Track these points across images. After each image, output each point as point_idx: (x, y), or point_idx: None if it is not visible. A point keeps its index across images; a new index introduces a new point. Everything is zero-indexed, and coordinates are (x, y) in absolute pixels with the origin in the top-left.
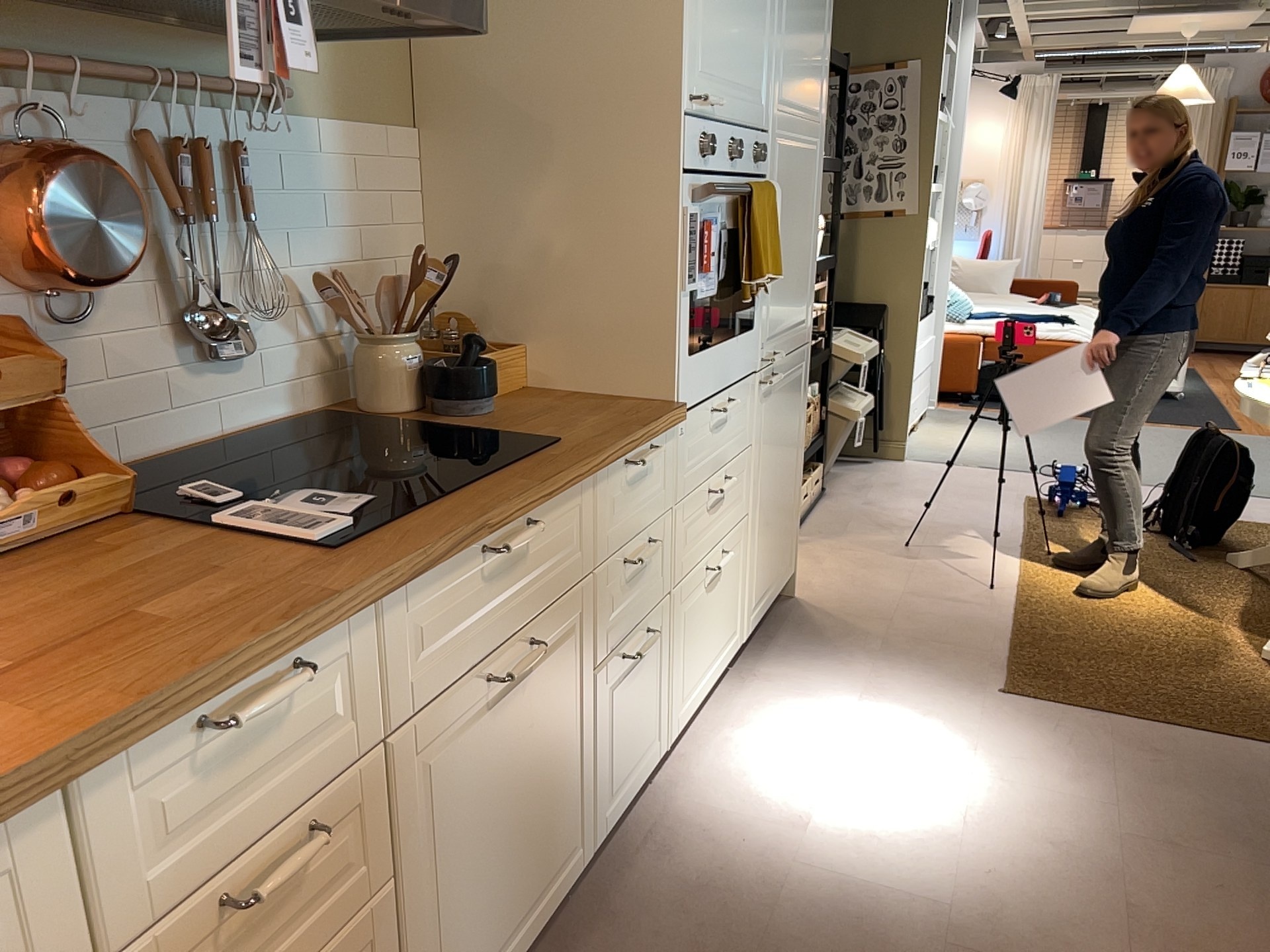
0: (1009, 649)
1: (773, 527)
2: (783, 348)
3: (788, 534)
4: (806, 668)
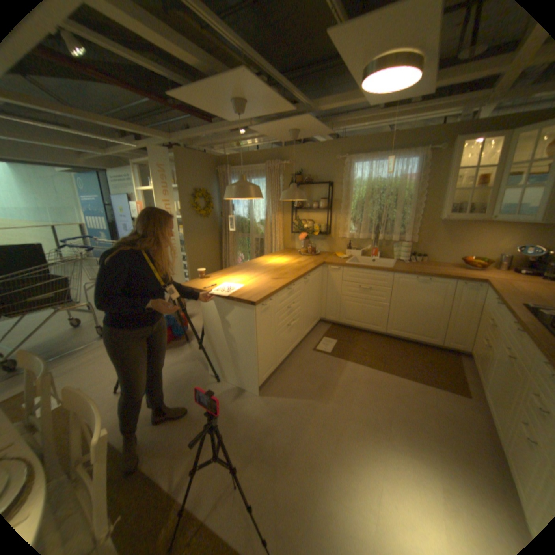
0: None
1: None
2: None
3: None
4: None
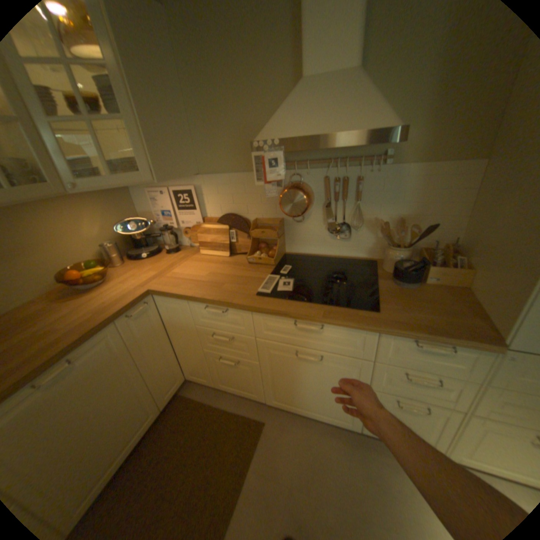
0: None
1: None
2: None
3: None
4: None
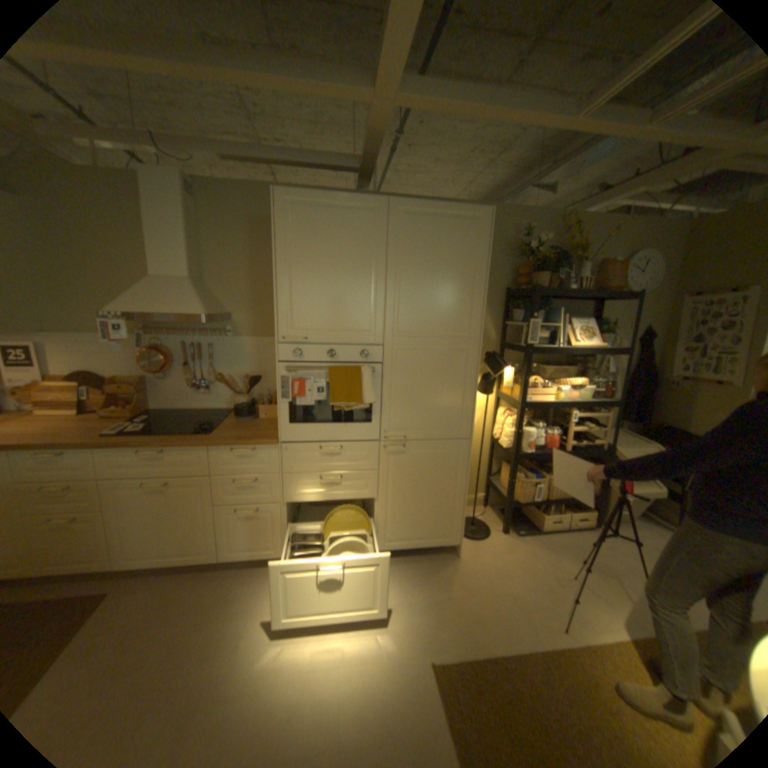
0: (489, 660)
1: (413, 513)
2: (417, 436)
3: (442, 523)
4: (395, 581)
